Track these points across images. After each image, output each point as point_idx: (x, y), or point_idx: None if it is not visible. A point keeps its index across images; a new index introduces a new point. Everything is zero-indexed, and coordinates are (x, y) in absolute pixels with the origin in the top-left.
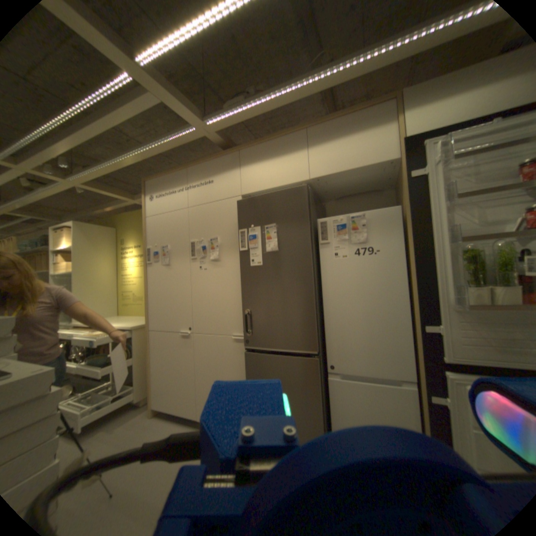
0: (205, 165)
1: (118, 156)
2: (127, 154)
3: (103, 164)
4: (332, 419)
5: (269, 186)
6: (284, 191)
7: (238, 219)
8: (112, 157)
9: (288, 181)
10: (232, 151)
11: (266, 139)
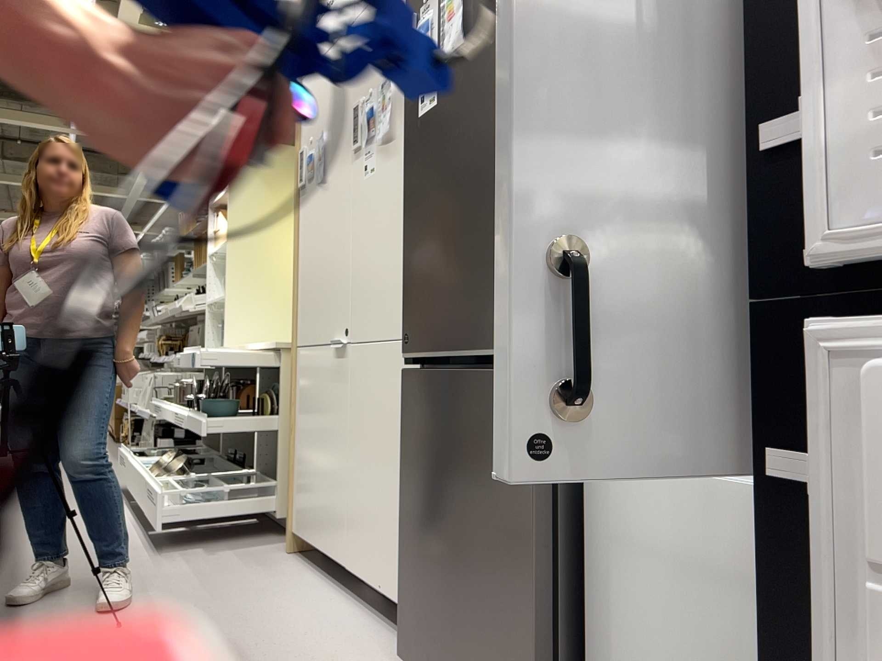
0: None
1: None
2: None
3: None
4: (594, 607)
5: None
6: None
7: None
8: None
9: None
10: None
11: None
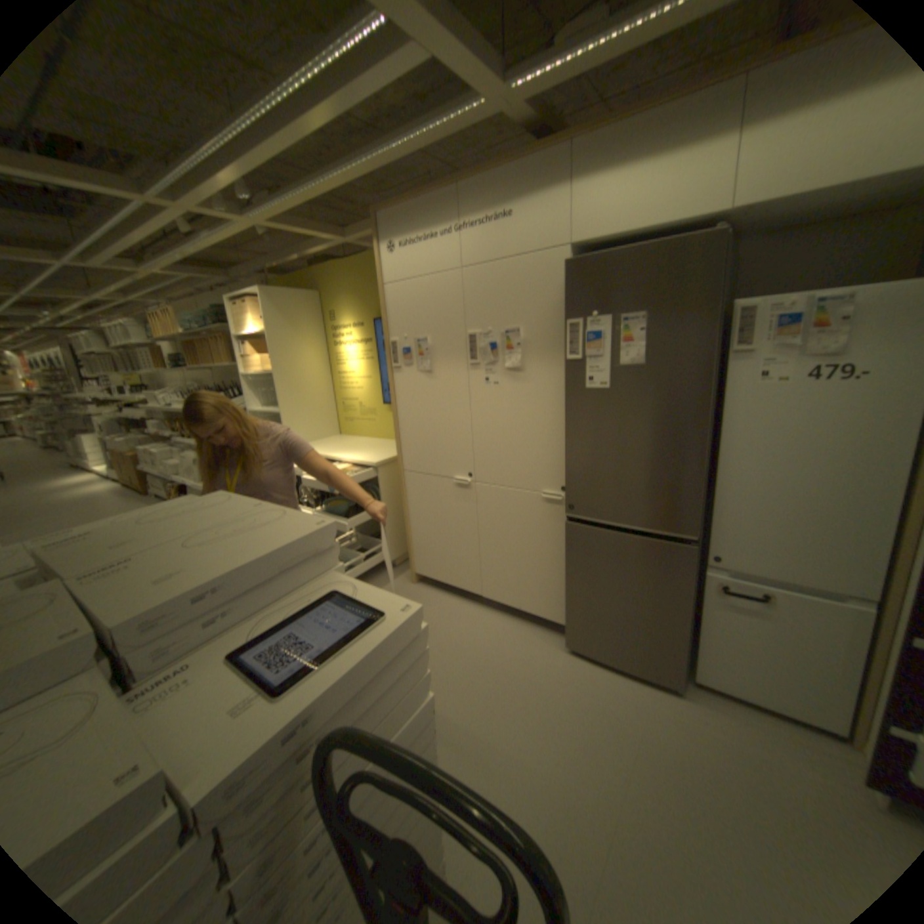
0: (495, 176)
1: (332, 168)
2: (349, 162)
3: (305, 184)
4: (703, 628)
5: (636, 224)
6: (673, 243)
7: (566, 299)
8: (321, 172)
9: (681, 214)
10: (557, 142)
11: (641, 109)
